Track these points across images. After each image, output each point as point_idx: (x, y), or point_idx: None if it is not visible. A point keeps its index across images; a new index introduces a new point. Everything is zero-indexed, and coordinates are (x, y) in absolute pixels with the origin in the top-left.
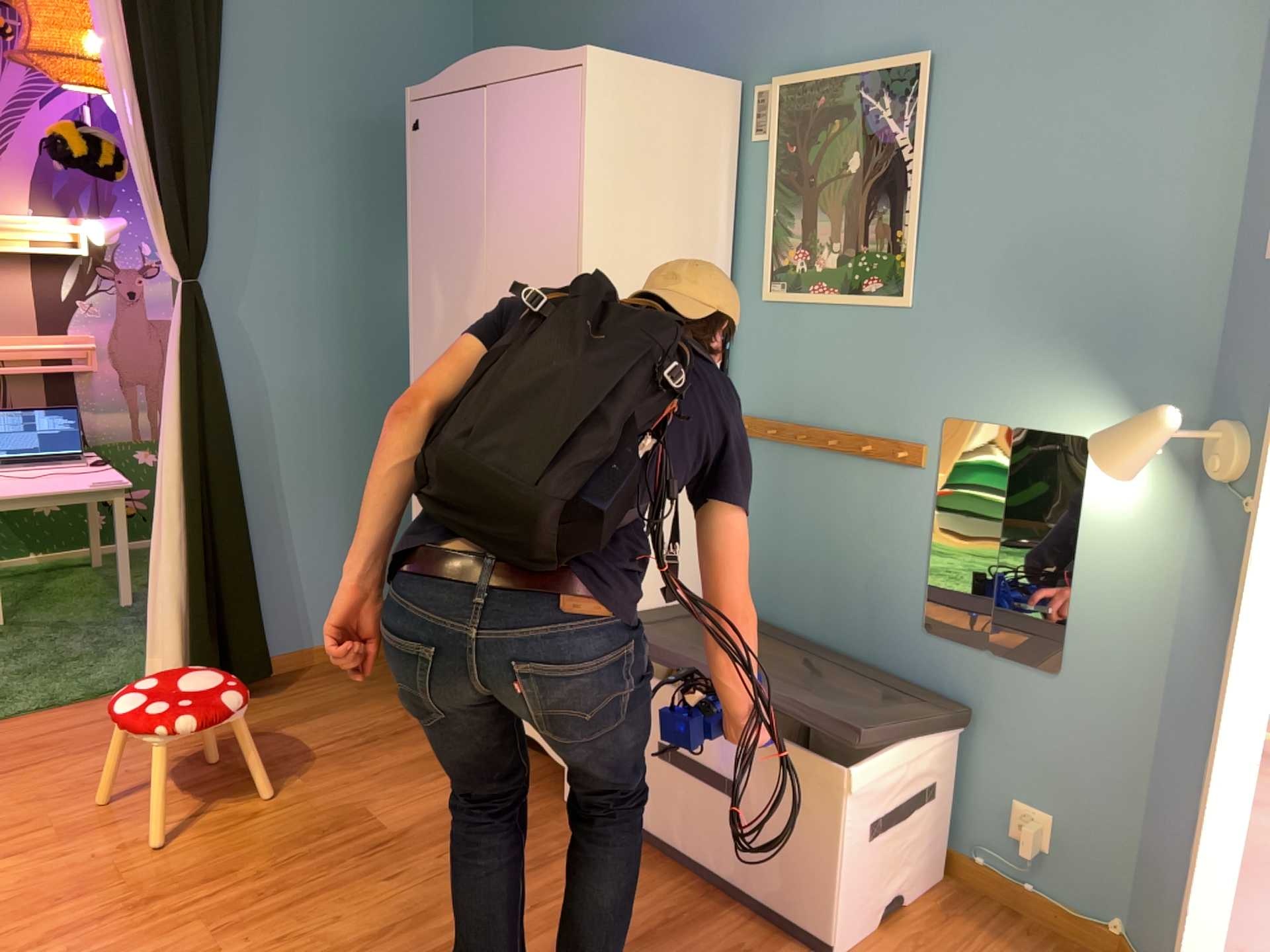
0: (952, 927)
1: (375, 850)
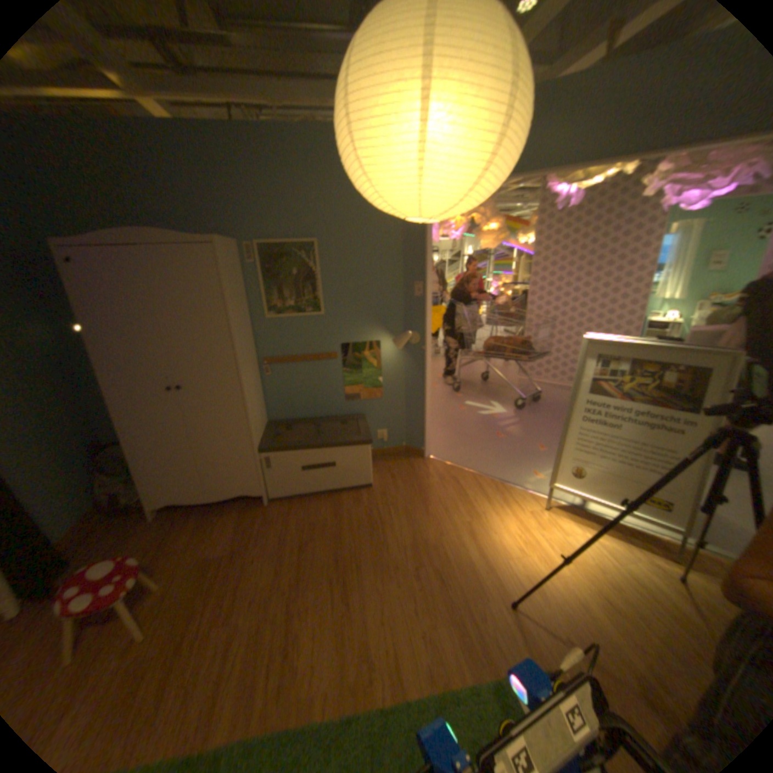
0: (378, 465)
1: (230, 563)
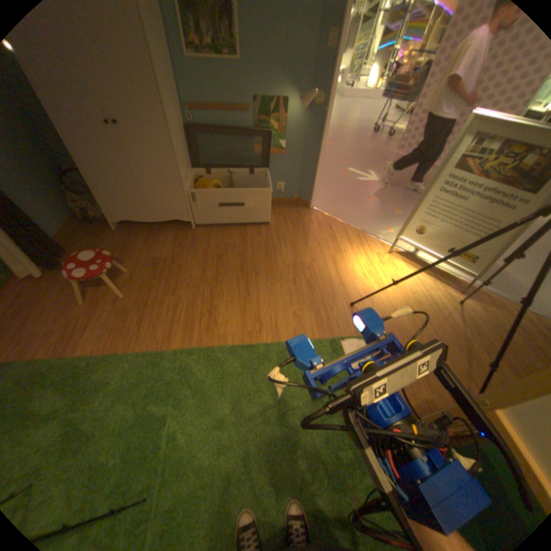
0: (275, 209)
1: (173, 261)
